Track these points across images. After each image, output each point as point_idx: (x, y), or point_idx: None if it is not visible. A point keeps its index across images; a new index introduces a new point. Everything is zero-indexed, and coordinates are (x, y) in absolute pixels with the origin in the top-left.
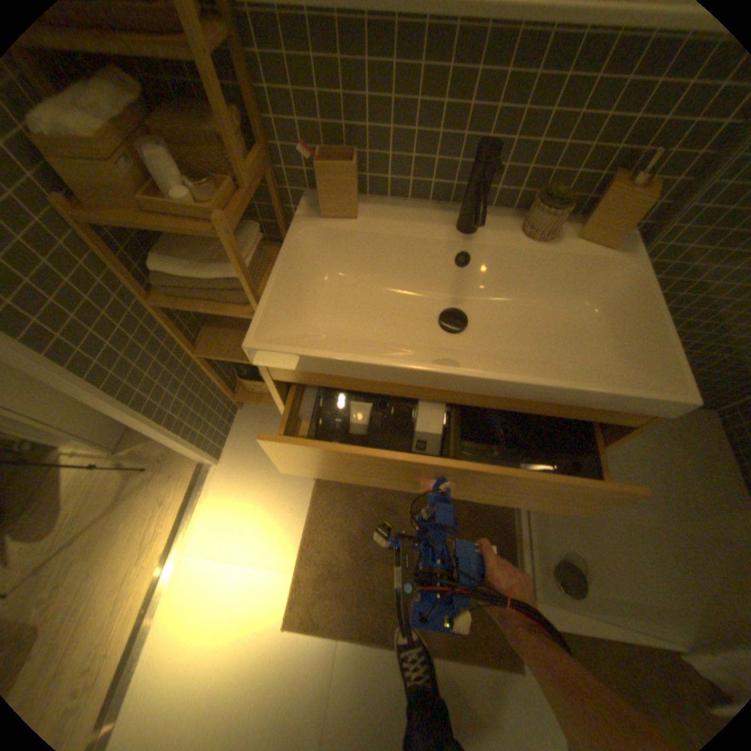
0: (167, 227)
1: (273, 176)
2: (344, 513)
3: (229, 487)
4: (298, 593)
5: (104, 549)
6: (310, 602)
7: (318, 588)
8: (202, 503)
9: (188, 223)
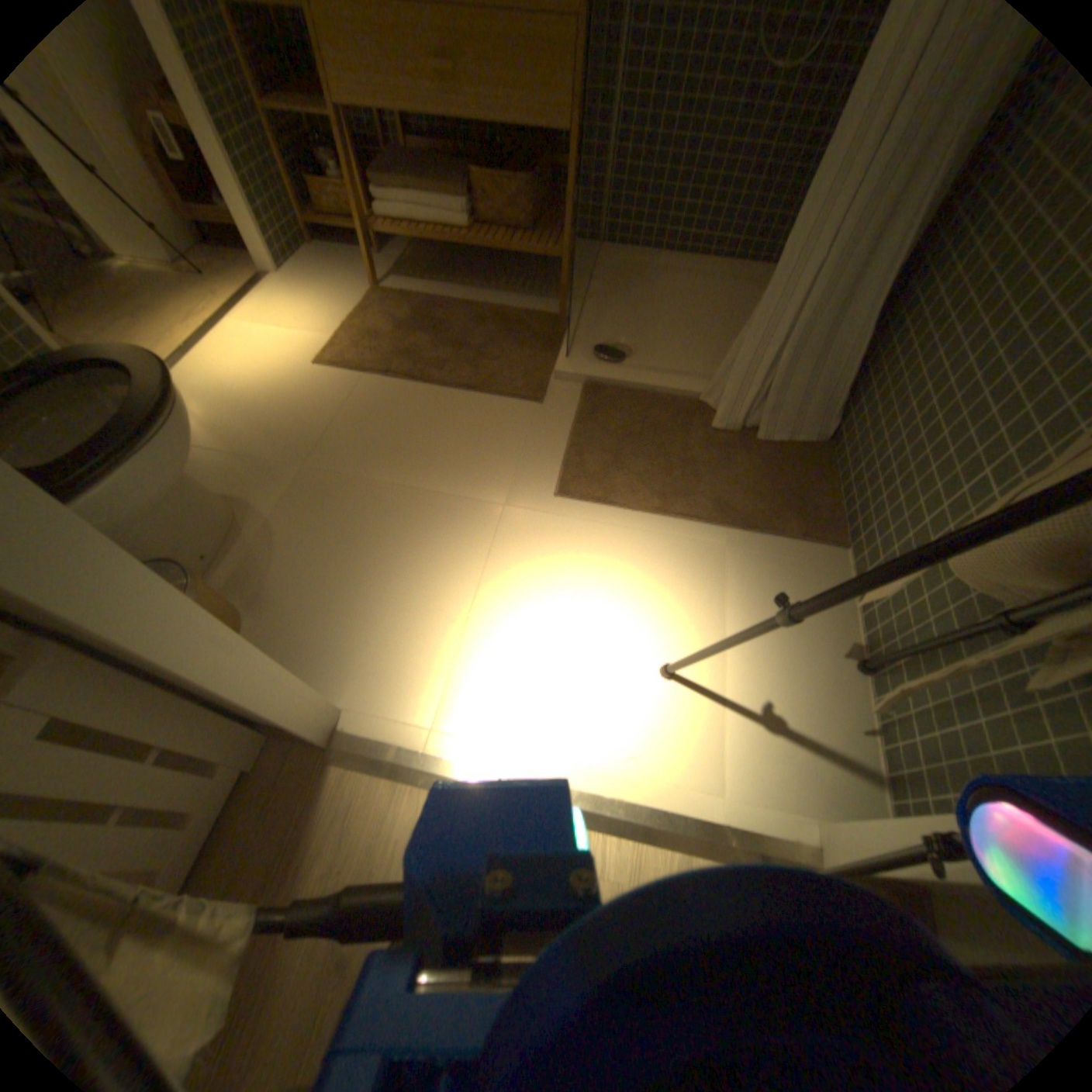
0: None
1: None
2: (394, 303)
3: (286, 283)
4: (333, 344)
5: (156, 309)
6: (343, 350)
7: (354, 342)
8: (256, 290)
9: None
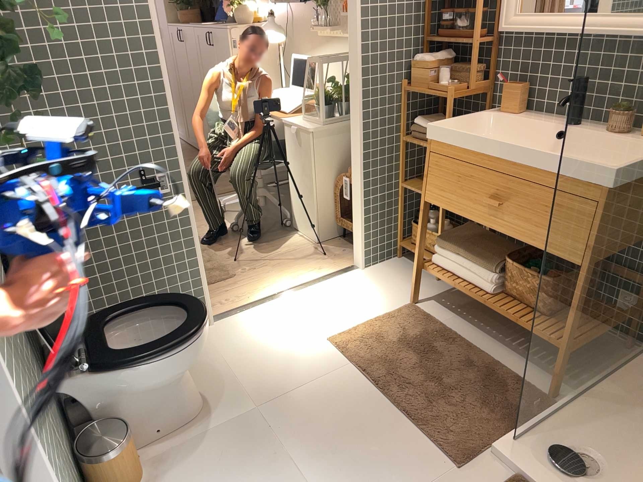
0: (433, 94)
1: (492, 100)
2: (416, 324)
3: (361, 281)
4: (352, 335)
5: (283, 269)
6: (354, 342)
7: (365, 339)
8: (341, 278)
9: (441, 95)
